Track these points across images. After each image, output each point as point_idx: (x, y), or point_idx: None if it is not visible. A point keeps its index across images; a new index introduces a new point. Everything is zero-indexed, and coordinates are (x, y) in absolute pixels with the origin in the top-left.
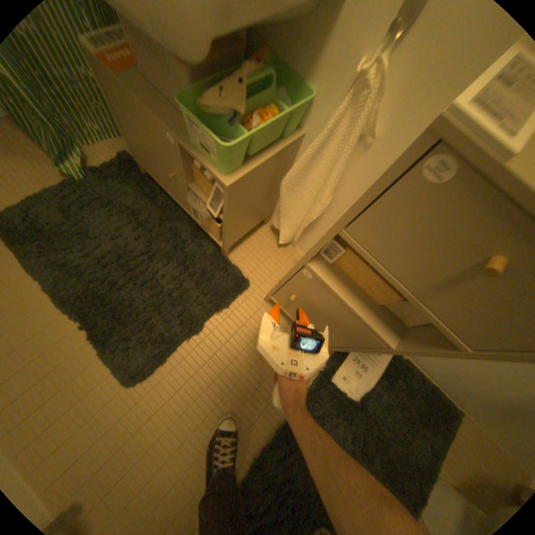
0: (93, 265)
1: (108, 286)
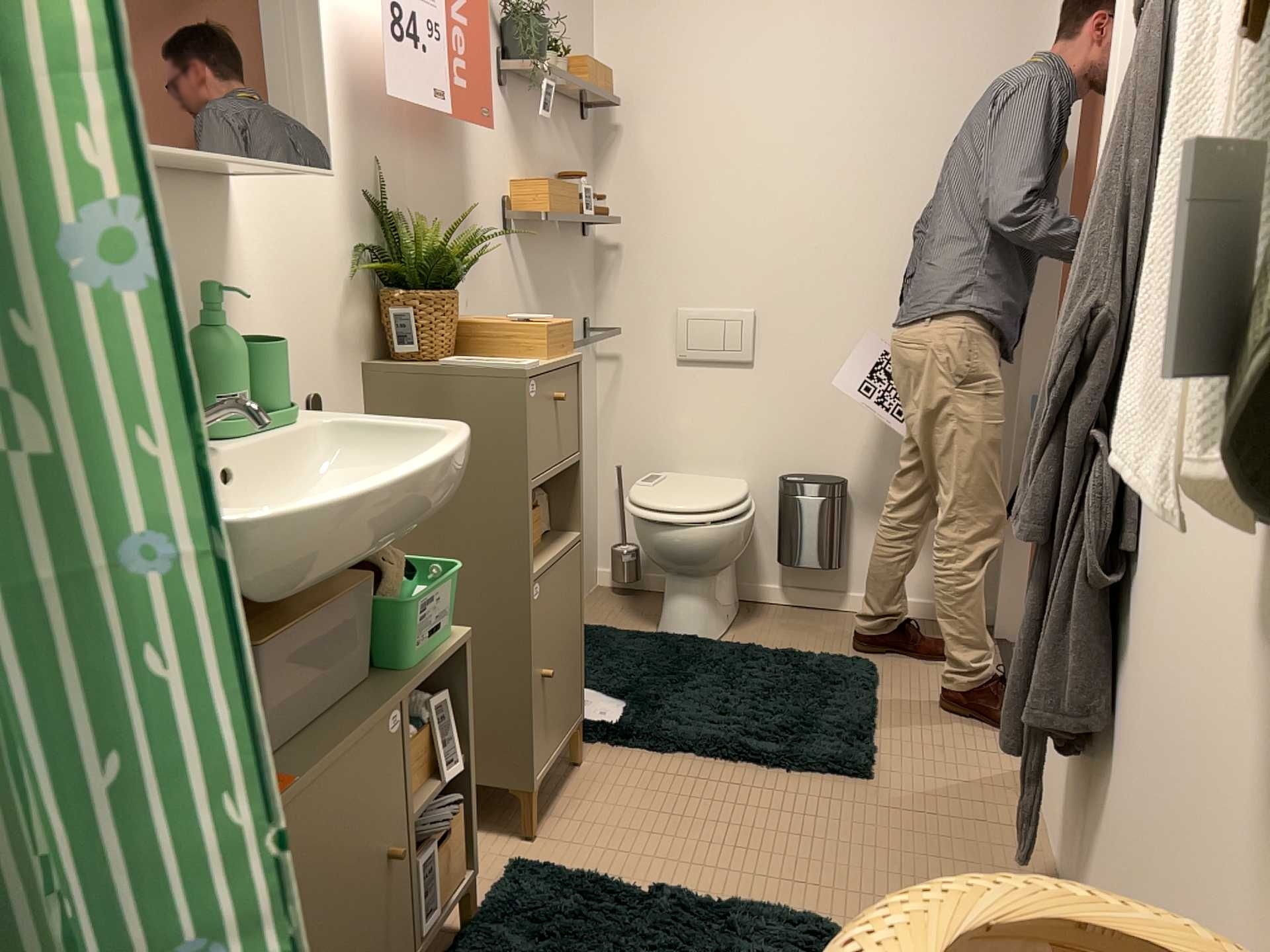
0: None
1: None
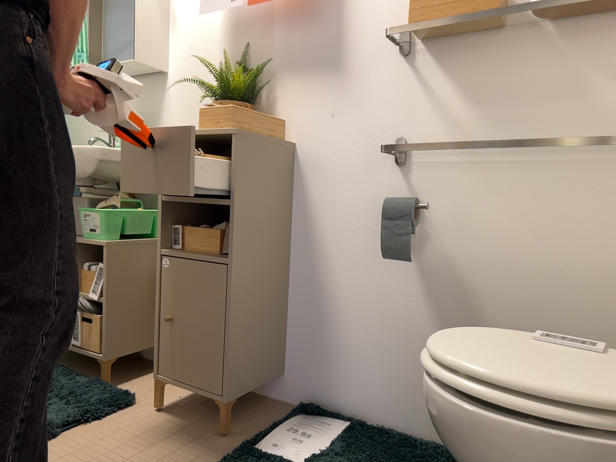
0: None
1: None
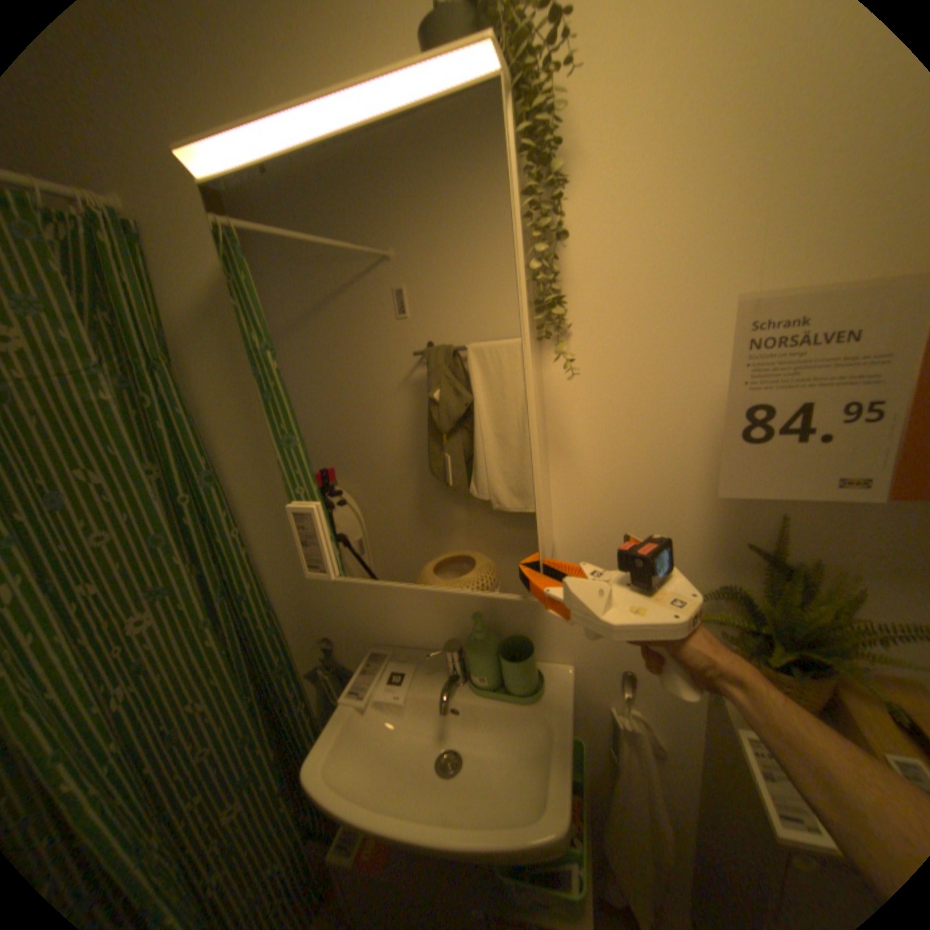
0: None
1: None
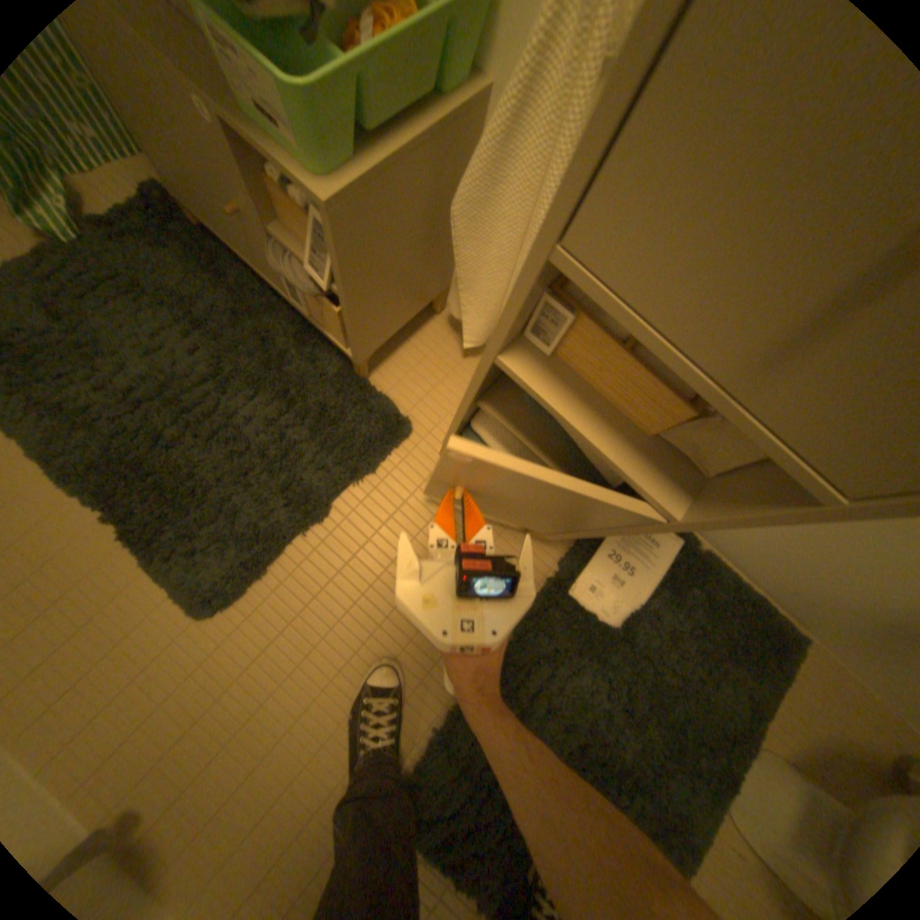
0: (114, 406)
1: (146, 442)
